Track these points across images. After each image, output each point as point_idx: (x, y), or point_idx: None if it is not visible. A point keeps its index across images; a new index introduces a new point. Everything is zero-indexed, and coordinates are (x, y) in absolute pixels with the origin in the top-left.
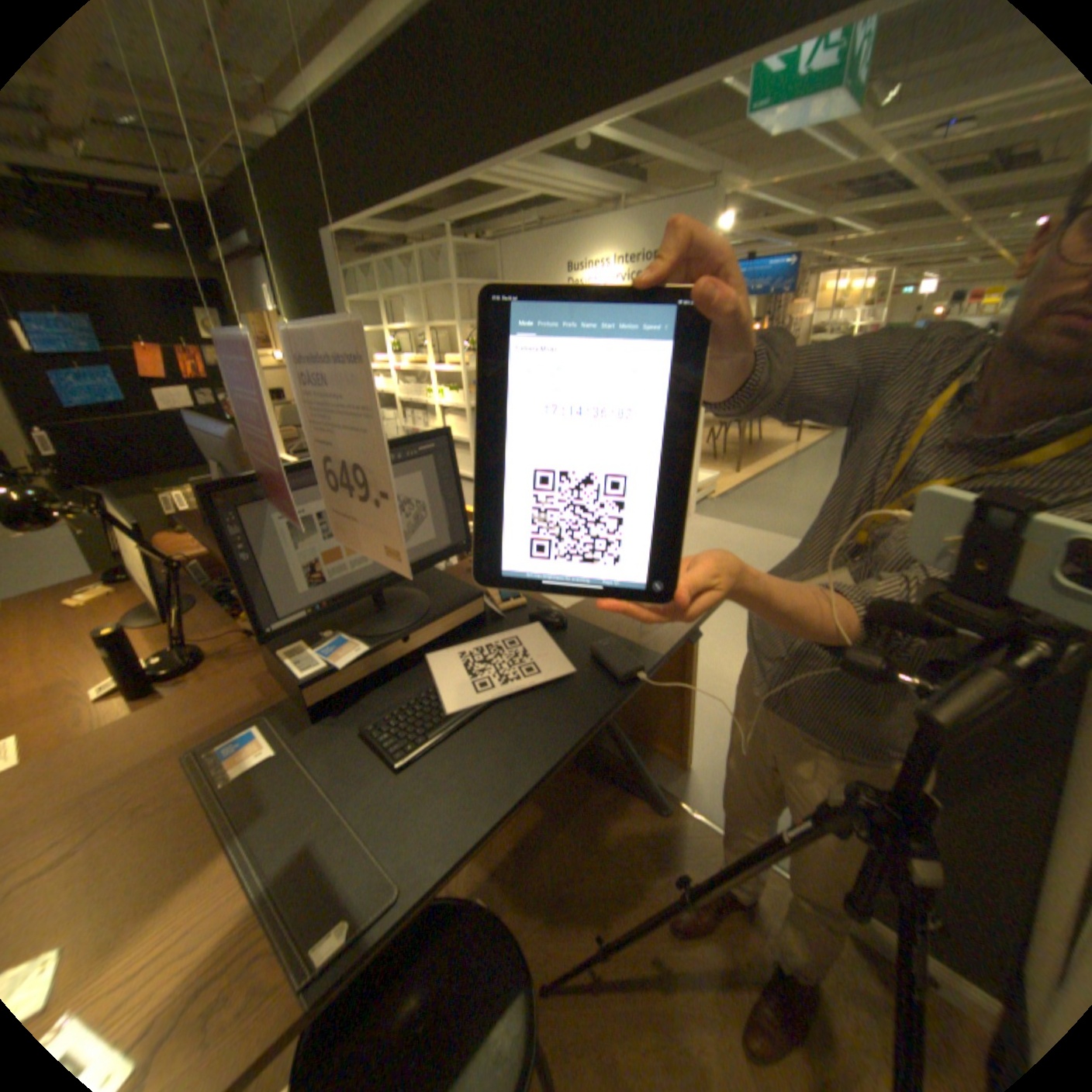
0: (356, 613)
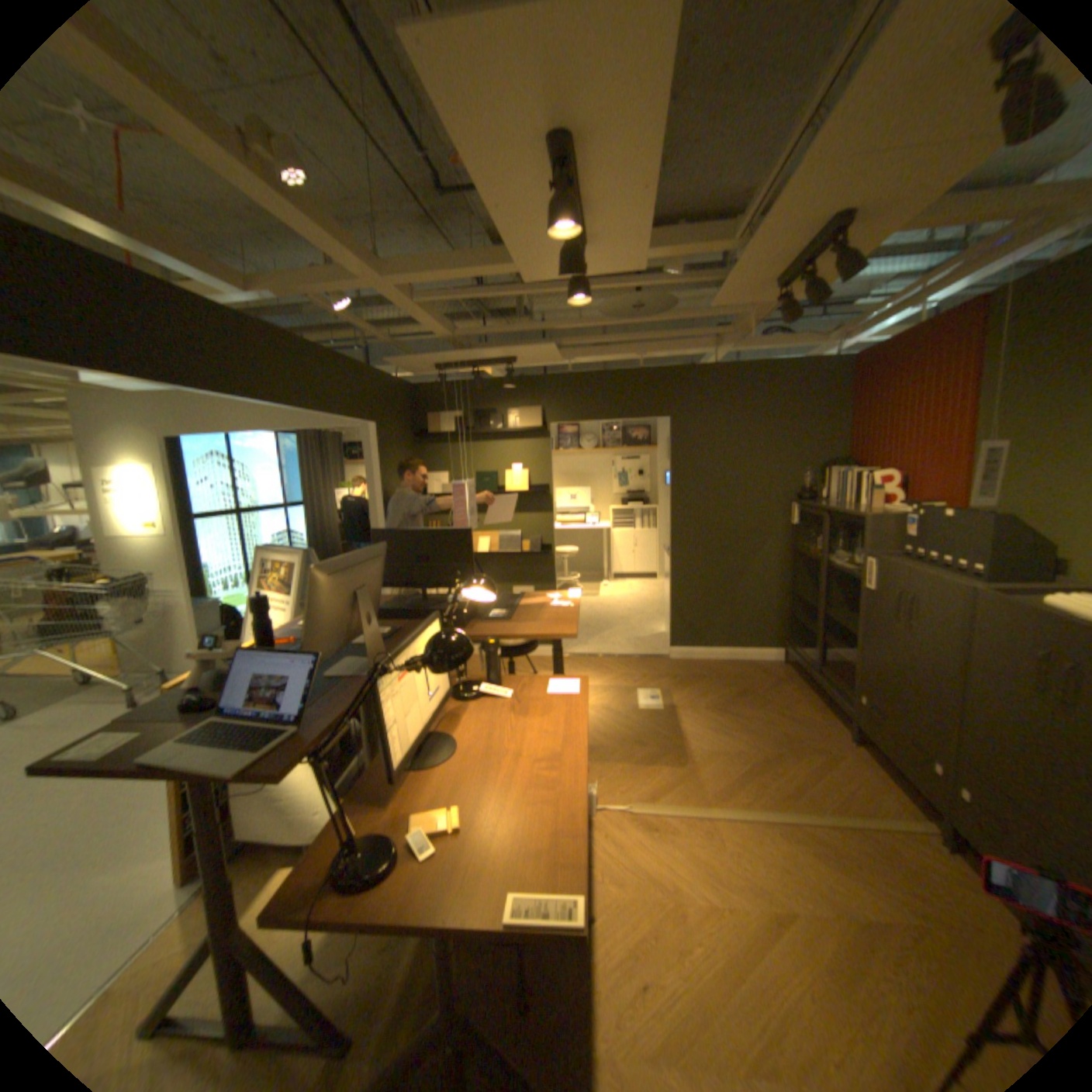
0: (437, 601)
